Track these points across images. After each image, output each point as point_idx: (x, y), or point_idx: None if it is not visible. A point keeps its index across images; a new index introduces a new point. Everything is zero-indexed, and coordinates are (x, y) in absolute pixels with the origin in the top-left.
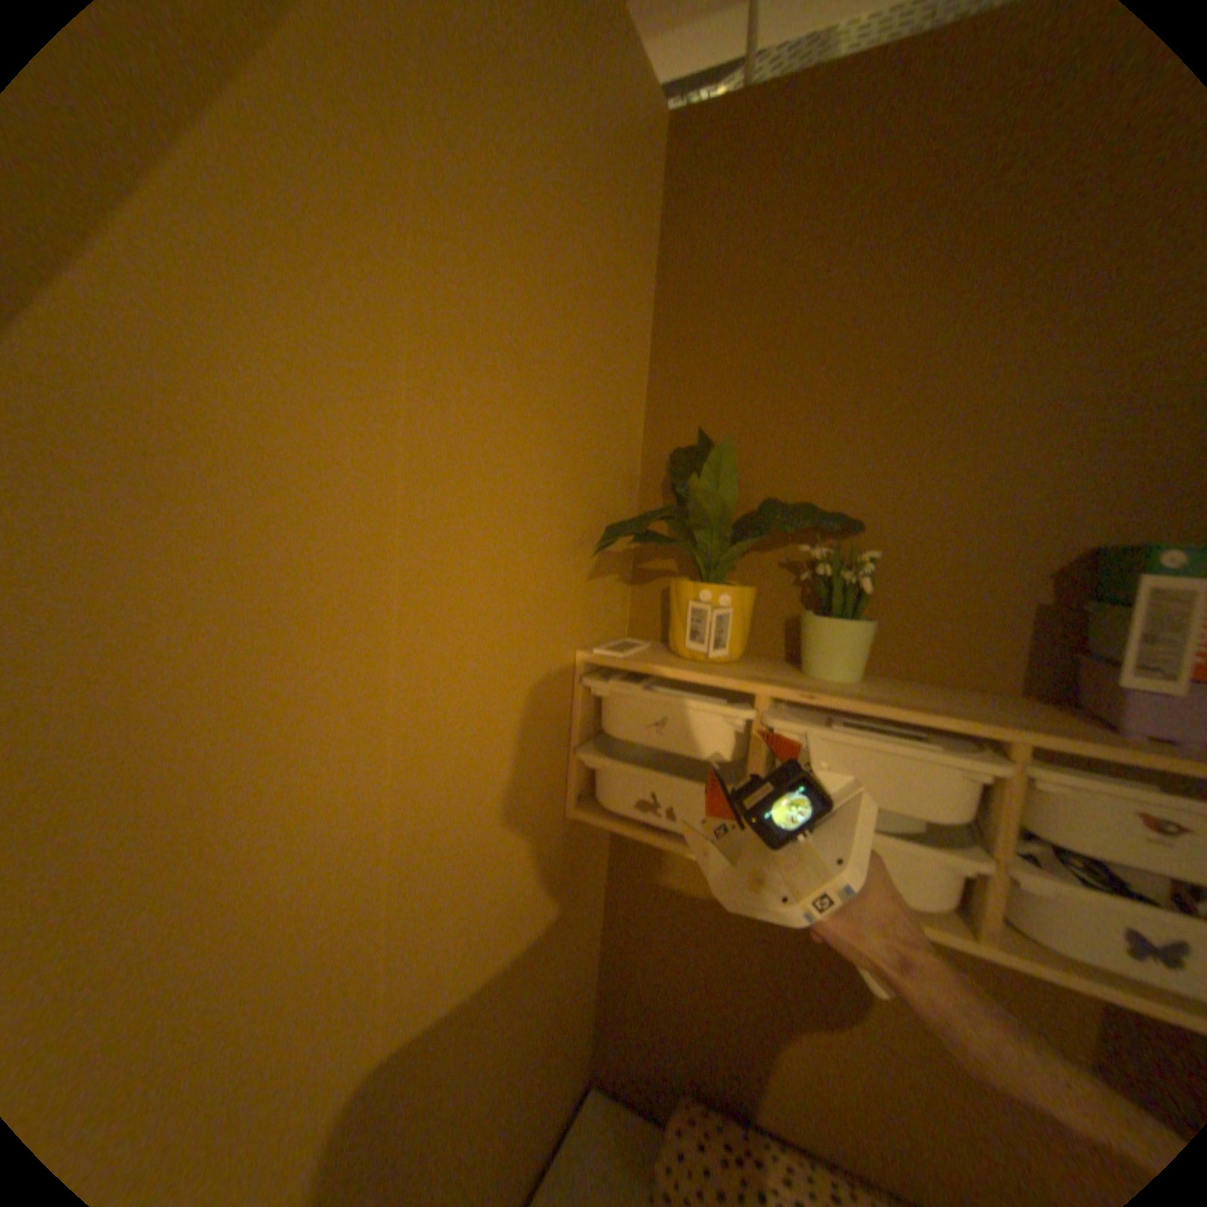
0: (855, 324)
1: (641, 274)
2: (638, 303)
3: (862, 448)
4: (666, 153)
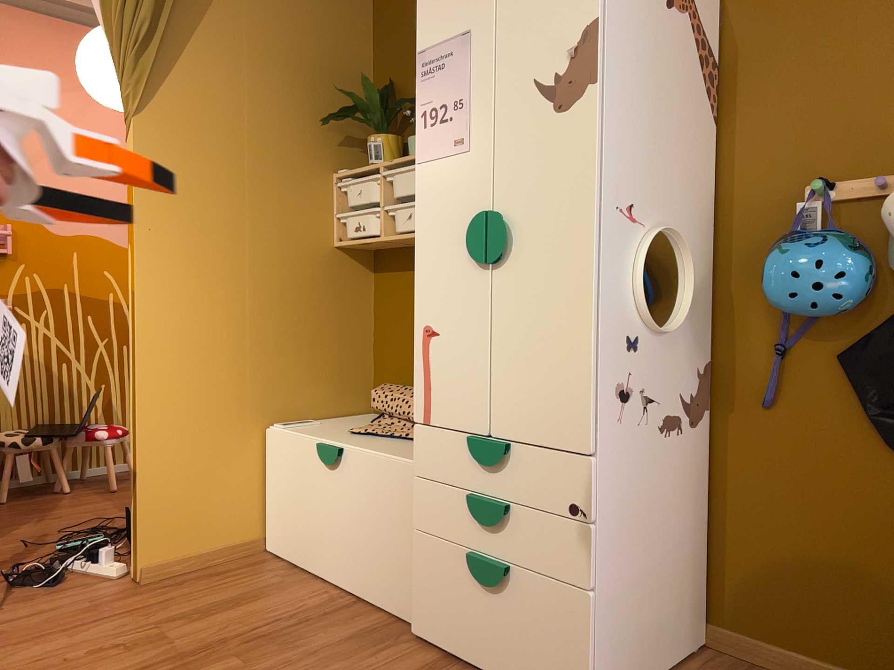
0: None
1: (360, 22)
2: (360, 34)
3: None
4: None
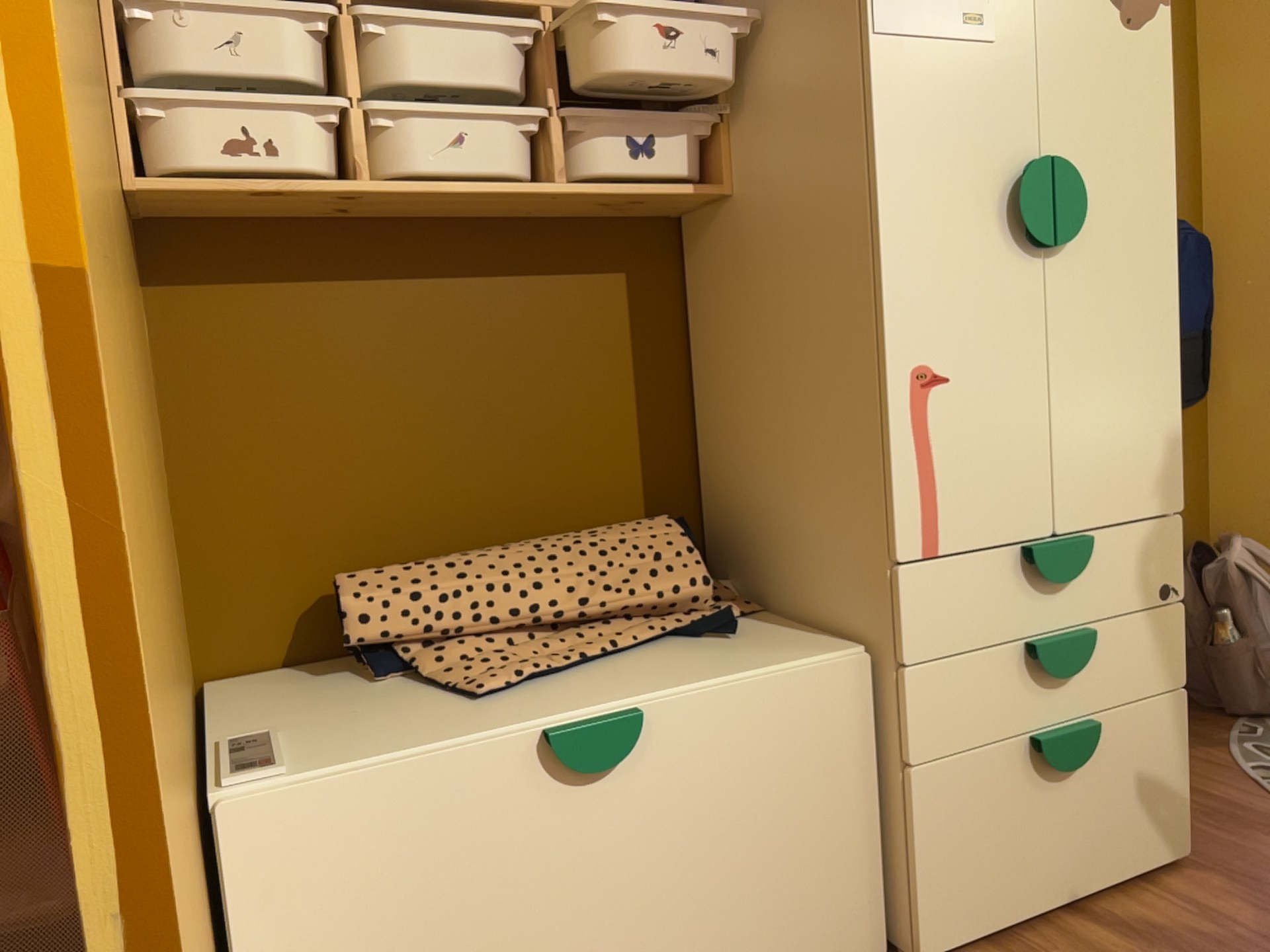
0: None
1: None
2: None
3: None
4: None
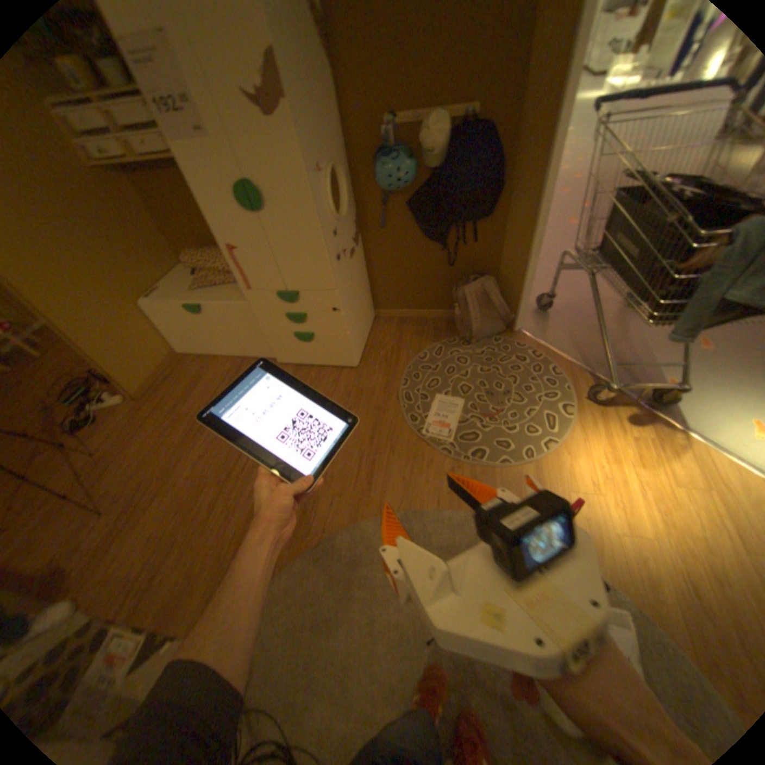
0: None
1: None
2: None
3: None
4: None
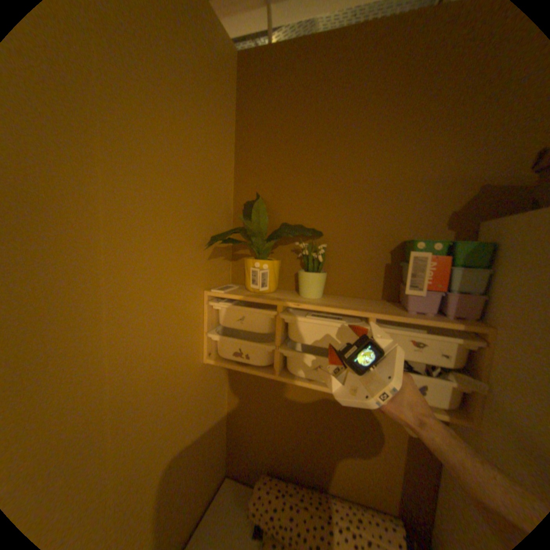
0: (316, 150)
1: (227, 124)
2: (226, 137)
3: (320, 201)
4: (237, 70)
